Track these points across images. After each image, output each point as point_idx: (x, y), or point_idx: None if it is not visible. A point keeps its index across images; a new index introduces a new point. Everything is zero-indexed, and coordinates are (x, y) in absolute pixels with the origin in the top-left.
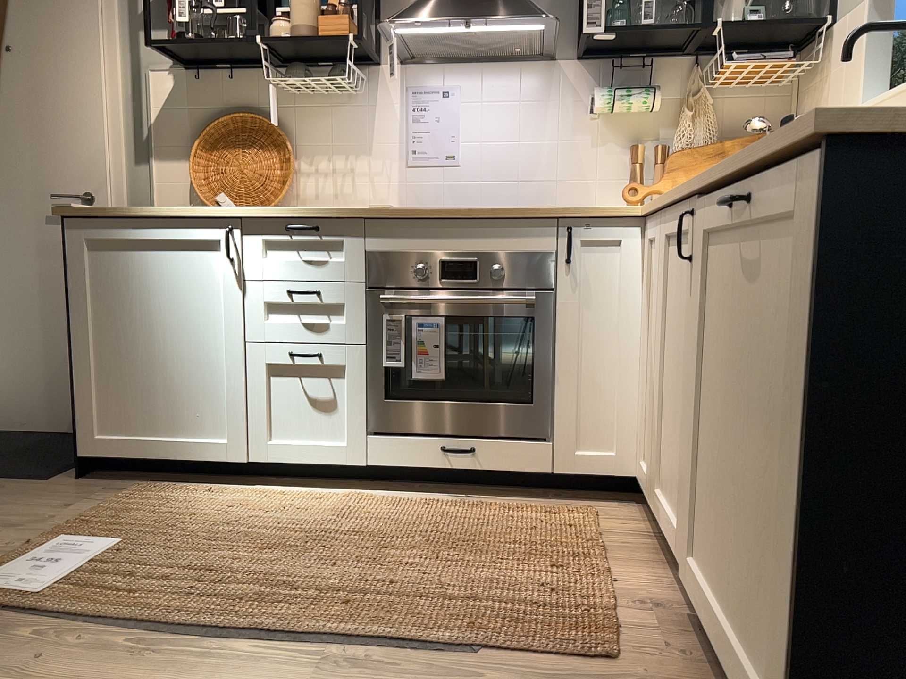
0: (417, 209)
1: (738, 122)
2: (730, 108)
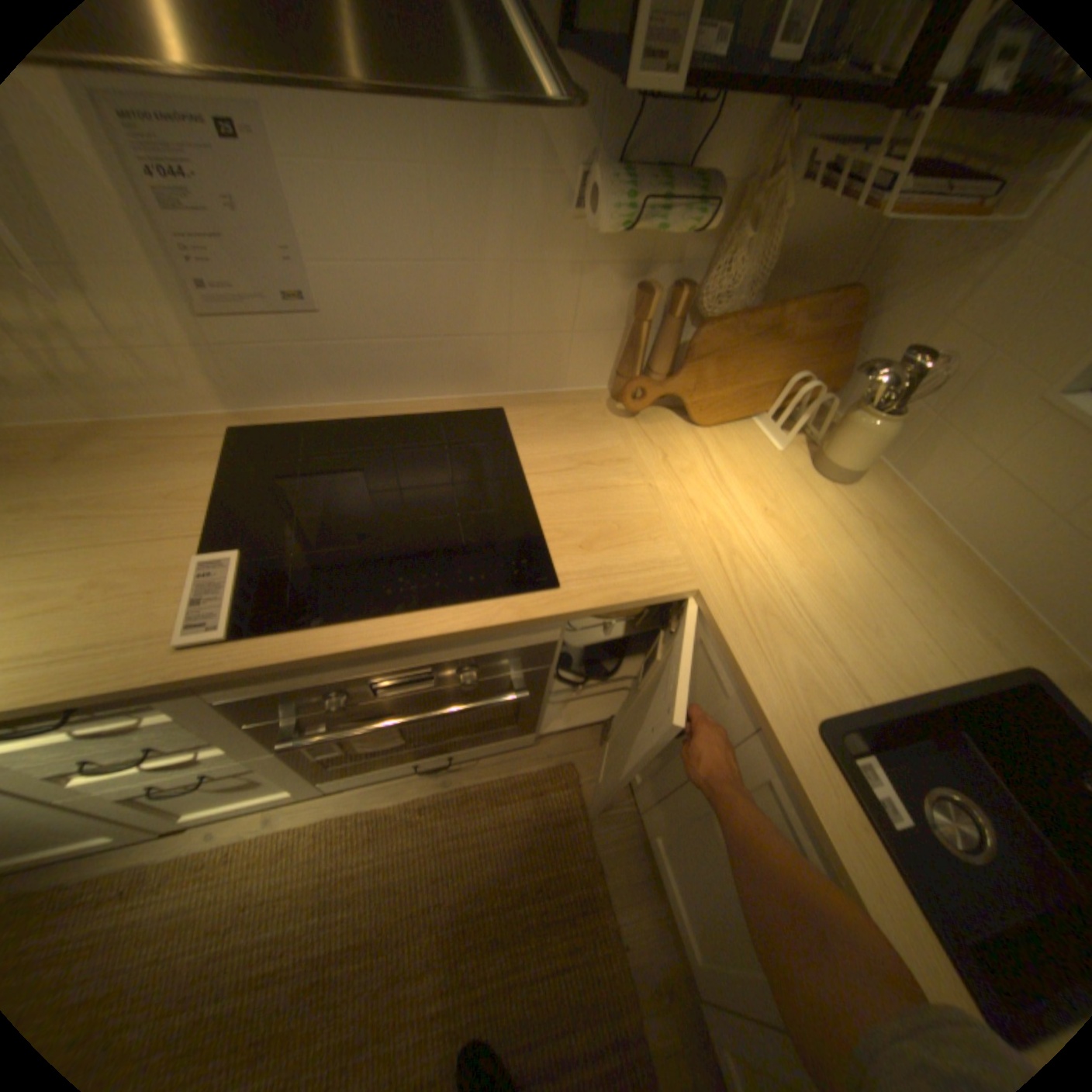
0: (296, 659)
1: (811, 231)
2: (810, 204)
